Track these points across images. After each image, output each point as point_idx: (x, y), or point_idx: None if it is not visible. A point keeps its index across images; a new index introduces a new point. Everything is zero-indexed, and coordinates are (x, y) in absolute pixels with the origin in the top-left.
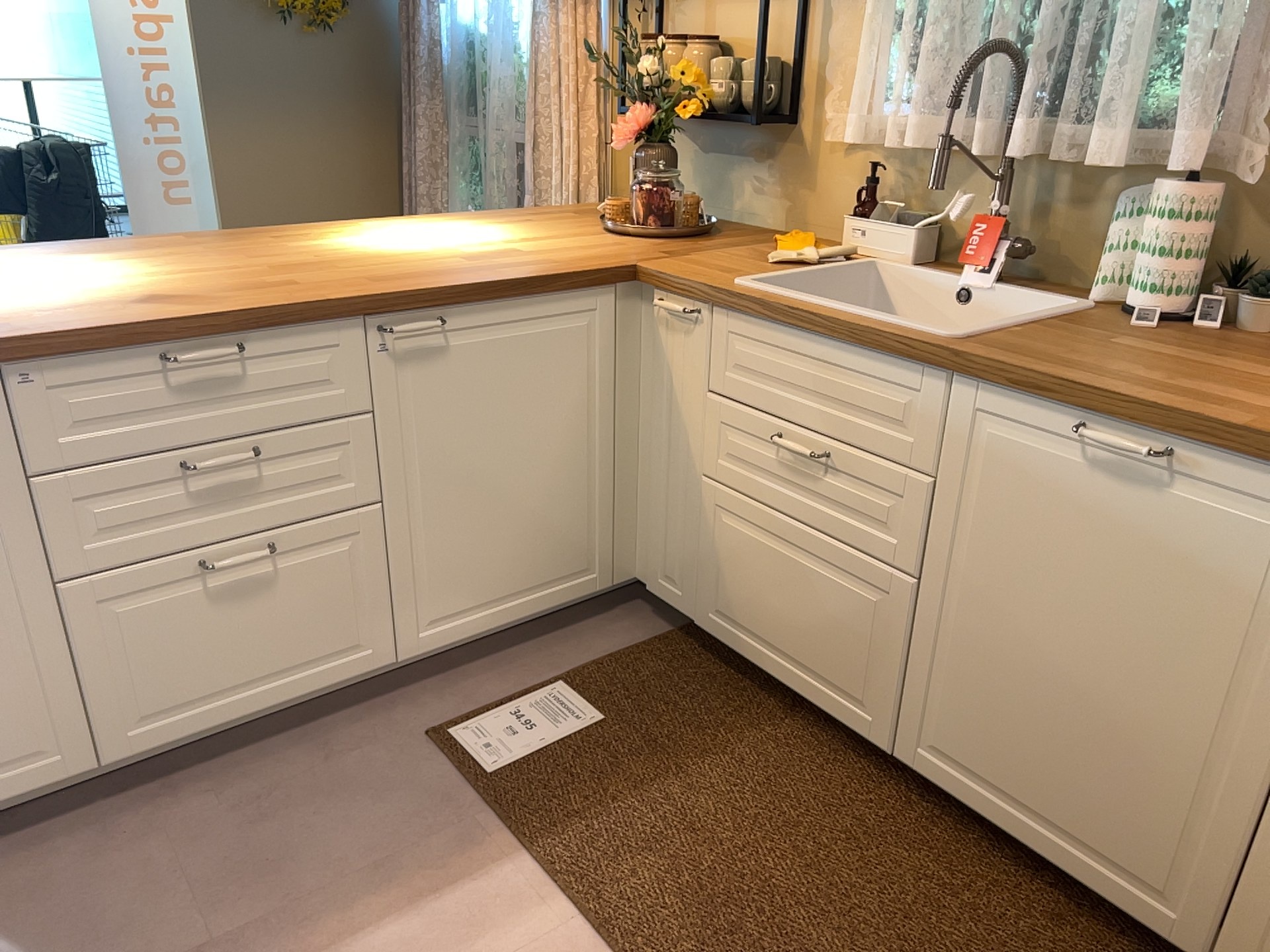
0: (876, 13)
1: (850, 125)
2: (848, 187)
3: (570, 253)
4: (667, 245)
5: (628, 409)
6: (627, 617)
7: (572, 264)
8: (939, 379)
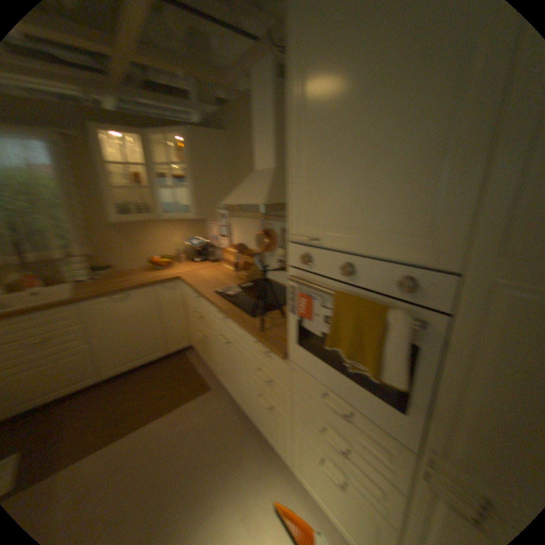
0: None
1: None
2: None
3: None
4: None
5: None
6: None
7: None
8: (67, 306)
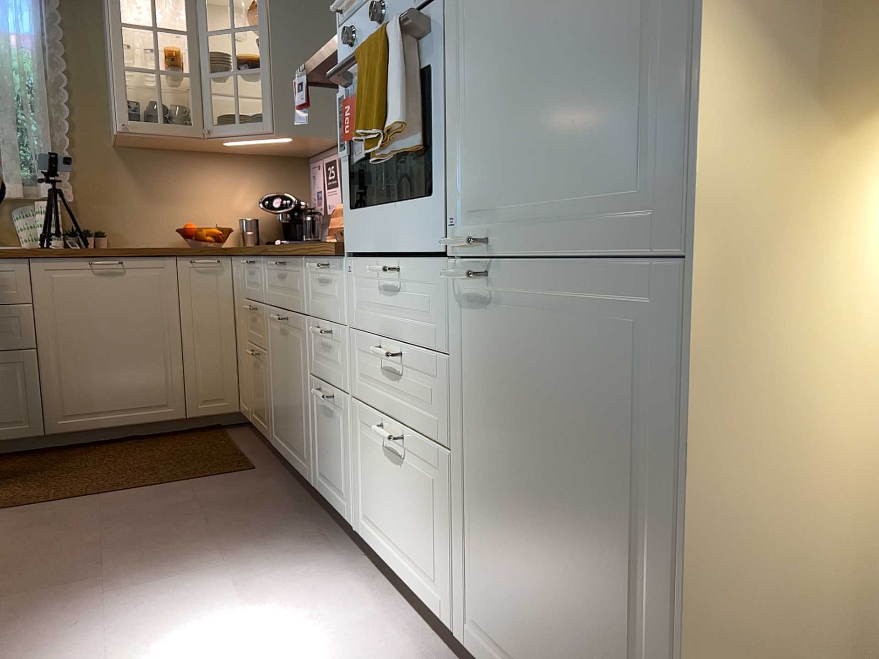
0: None
1: None
2: None
3: None
4: None
5: None
6: None
7: None
8: (22, 263)
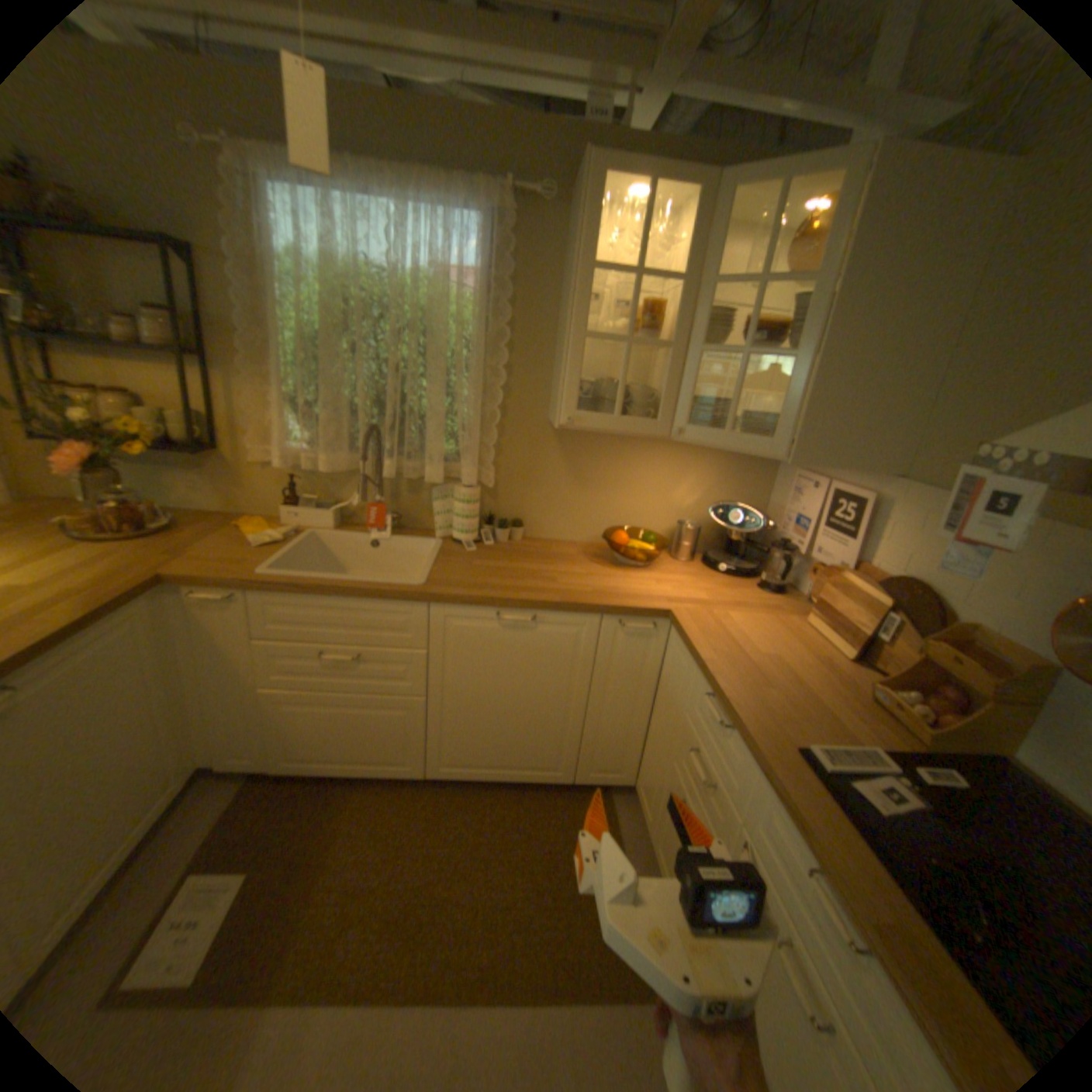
0: (269, 390)
1: (264, 451)
2: (269, 485)
3: (77, 576)
4: (154, 546)
5: (169, 668)
6: (199, 797)
7: (100, 589)
8: (421, 606)
